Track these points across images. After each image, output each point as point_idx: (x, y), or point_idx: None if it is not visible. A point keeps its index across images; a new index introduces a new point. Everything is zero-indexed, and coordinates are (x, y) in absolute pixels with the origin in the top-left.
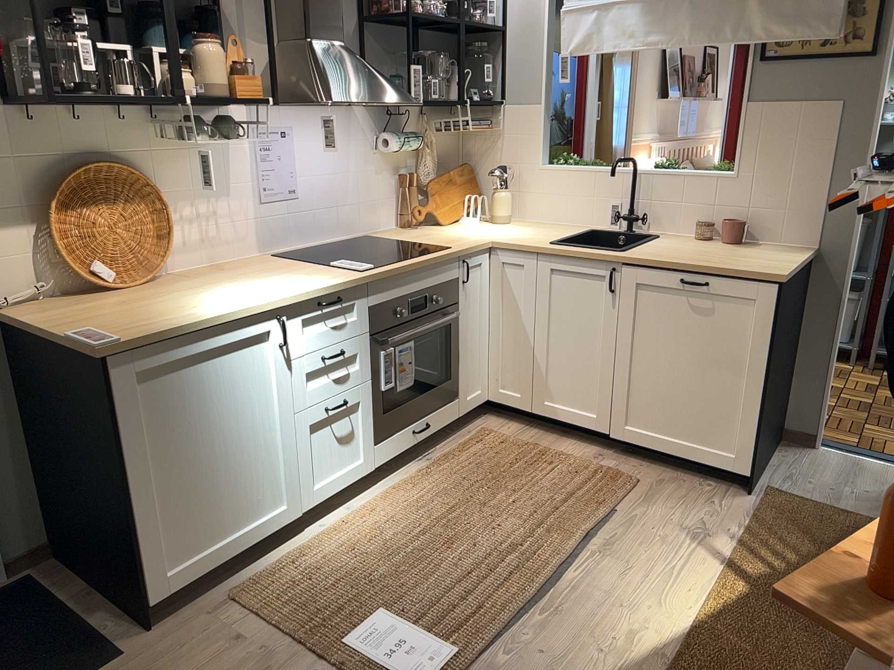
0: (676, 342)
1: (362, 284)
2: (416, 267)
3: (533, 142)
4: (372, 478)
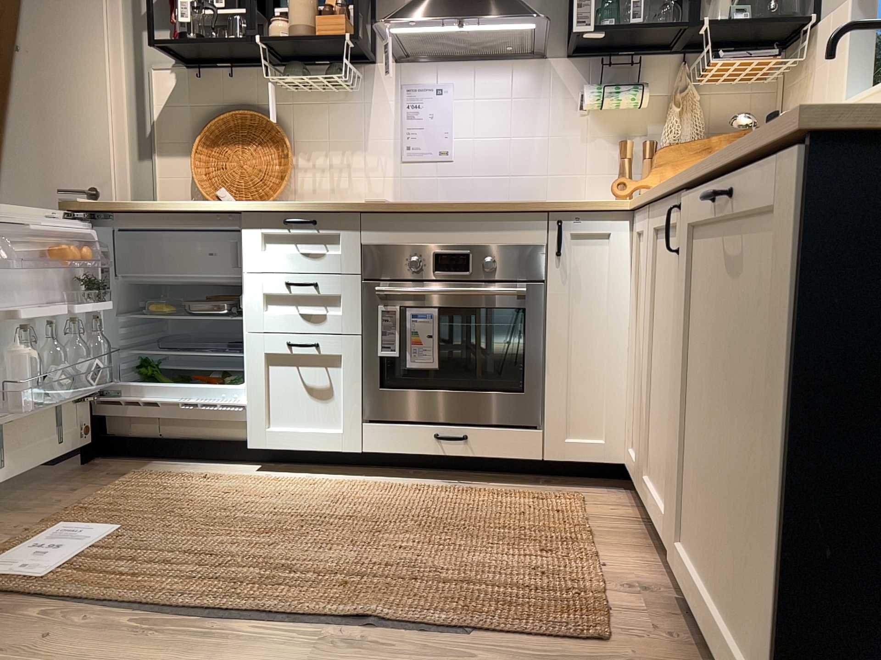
0: (724, 355)
1: (349, 213)
2: (447, 211)
3: (837, 69)
4: (380, 474)
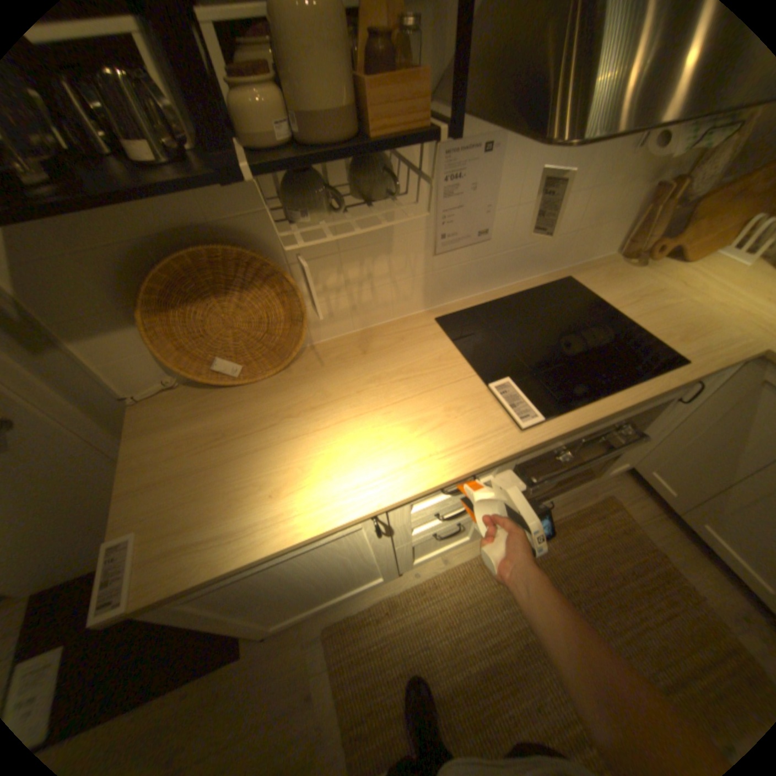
0: None
1: (515, 453)
2: (613, 413)
3: None
4: None
